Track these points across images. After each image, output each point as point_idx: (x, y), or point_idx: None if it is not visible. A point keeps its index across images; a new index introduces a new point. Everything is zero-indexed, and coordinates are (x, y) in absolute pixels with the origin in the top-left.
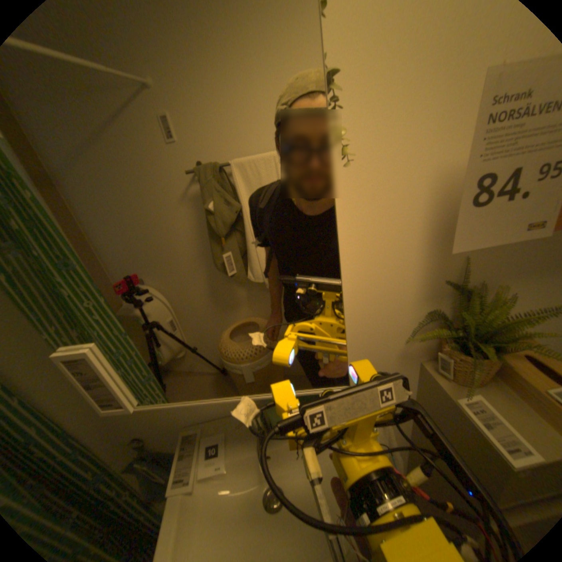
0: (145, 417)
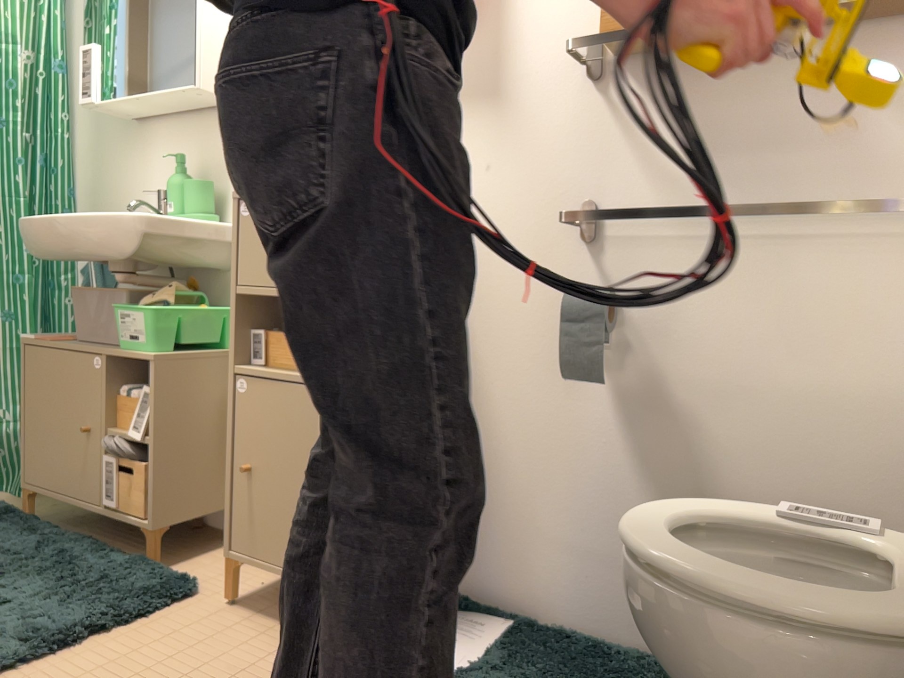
0: (123, 202)
